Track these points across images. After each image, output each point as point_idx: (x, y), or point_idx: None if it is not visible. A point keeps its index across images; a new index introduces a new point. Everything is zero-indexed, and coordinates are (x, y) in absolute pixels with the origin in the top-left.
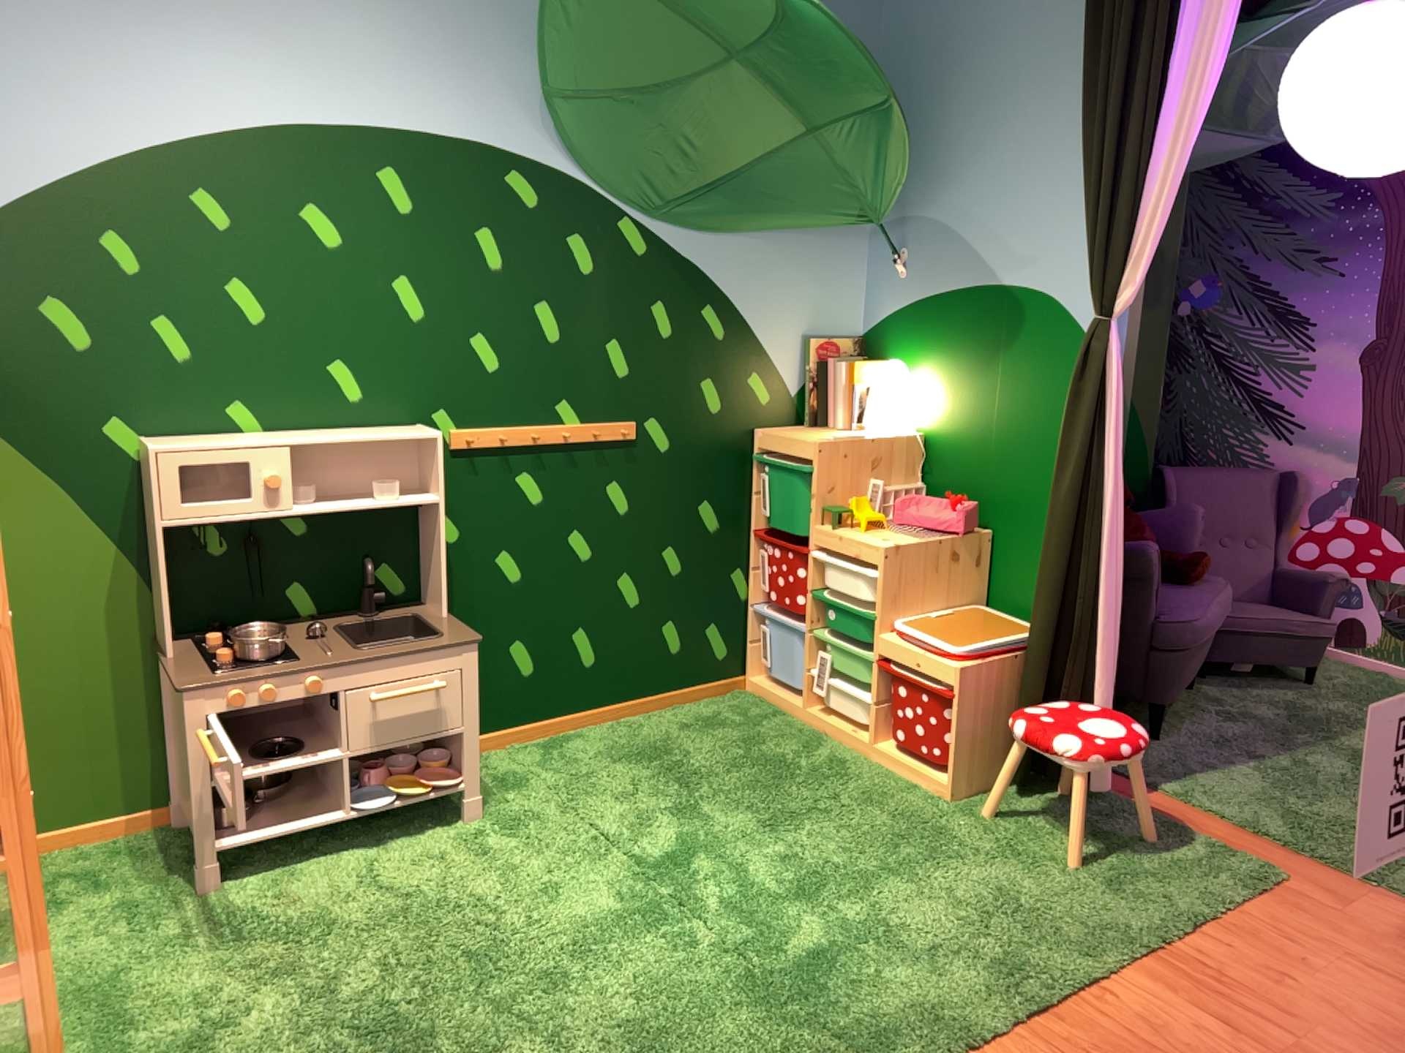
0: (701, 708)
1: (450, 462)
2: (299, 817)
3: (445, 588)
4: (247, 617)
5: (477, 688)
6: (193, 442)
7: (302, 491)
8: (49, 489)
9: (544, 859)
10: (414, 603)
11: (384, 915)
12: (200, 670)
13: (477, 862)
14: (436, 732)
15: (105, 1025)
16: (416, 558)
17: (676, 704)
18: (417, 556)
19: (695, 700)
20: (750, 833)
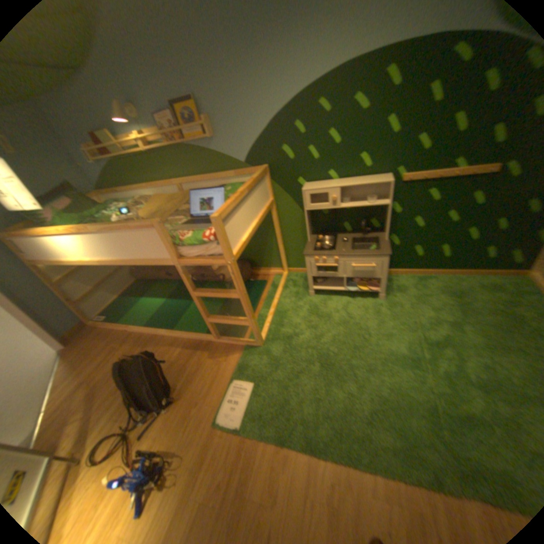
0: (497, 279)
1: (401, 186)
2: (333, 286)
3: (392, 227)
4: (331, 230)
5: (387, 267)
6: (314, 186)
7: (347, 197)
8: (285, 196)
9: (394, 323)
10: (381, 230)
11: (342, 321)
12: (311, 249)
13: (374, 315)
14: (372, 276)
15: (278, 323)
16: (383, 217)
17: (485, 274)
18: (384, 217)
19: (495, 275)
20: (479, 348)
